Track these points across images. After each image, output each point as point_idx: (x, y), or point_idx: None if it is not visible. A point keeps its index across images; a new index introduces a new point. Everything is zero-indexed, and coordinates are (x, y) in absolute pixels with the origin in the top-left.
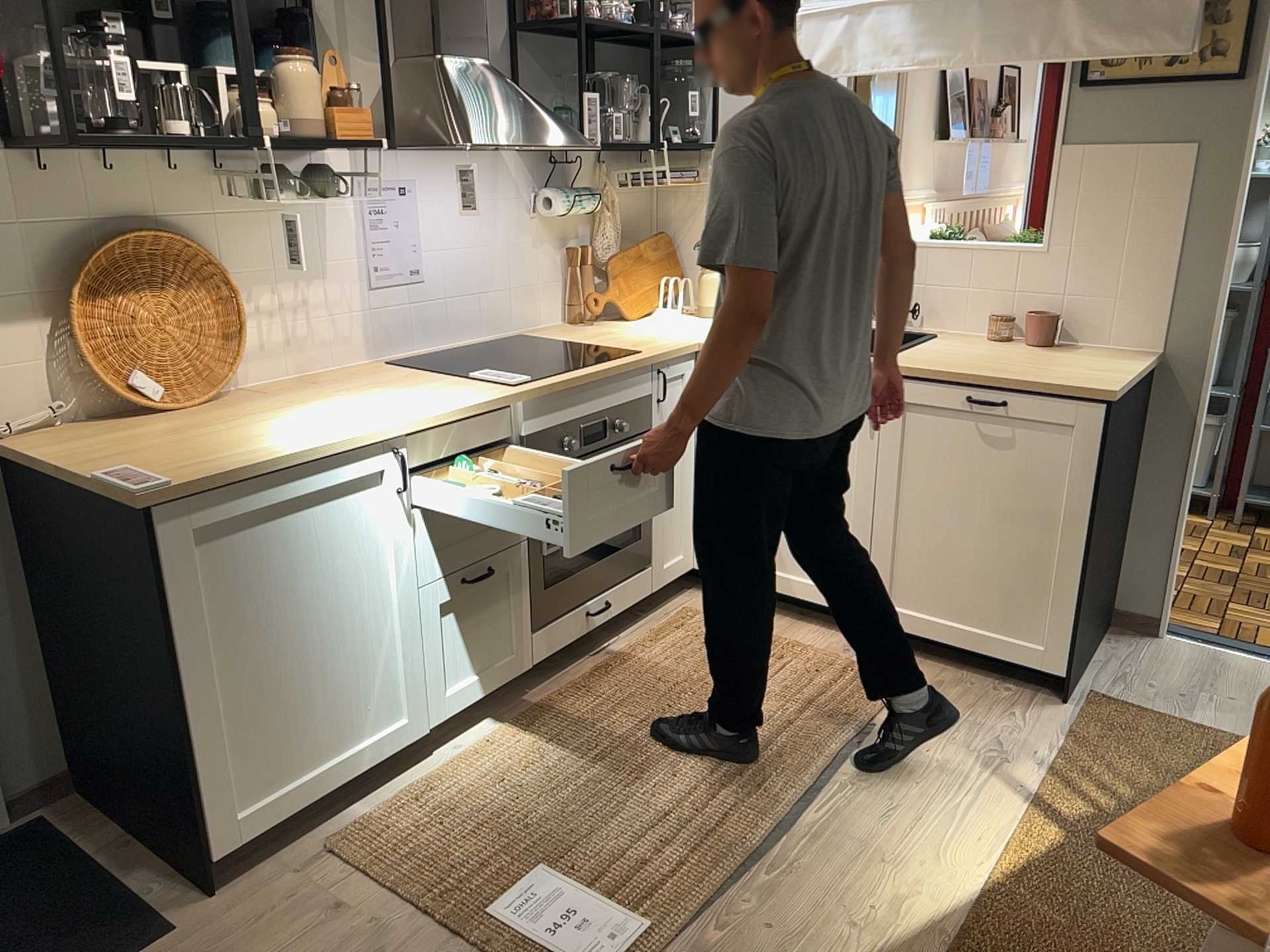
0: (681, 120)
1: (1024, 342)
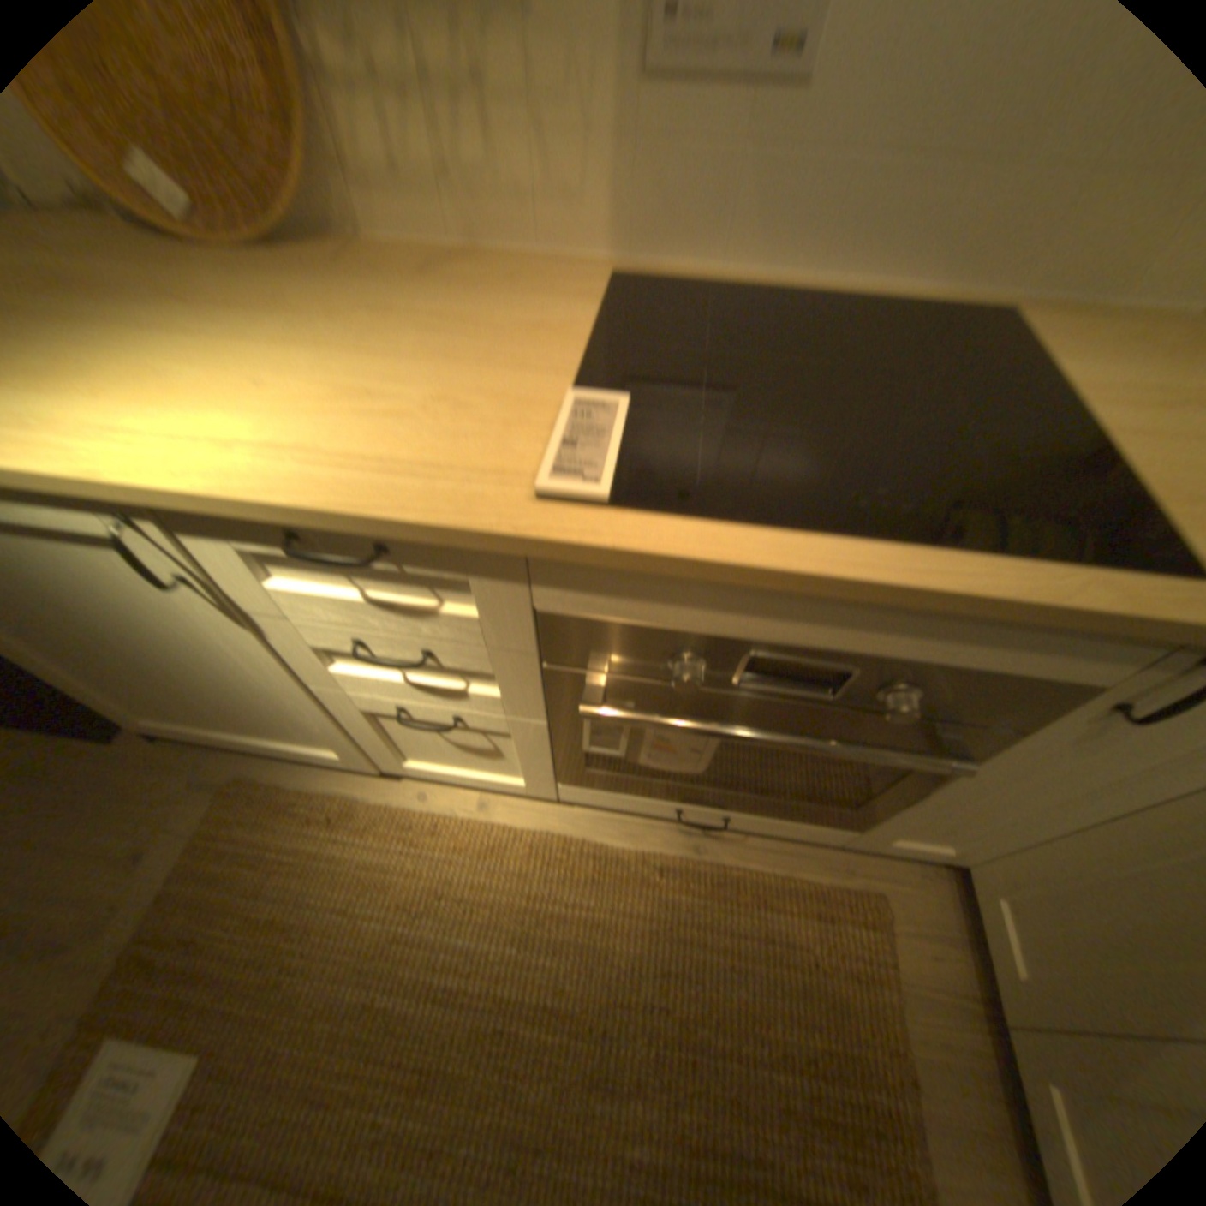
0: None
1: None
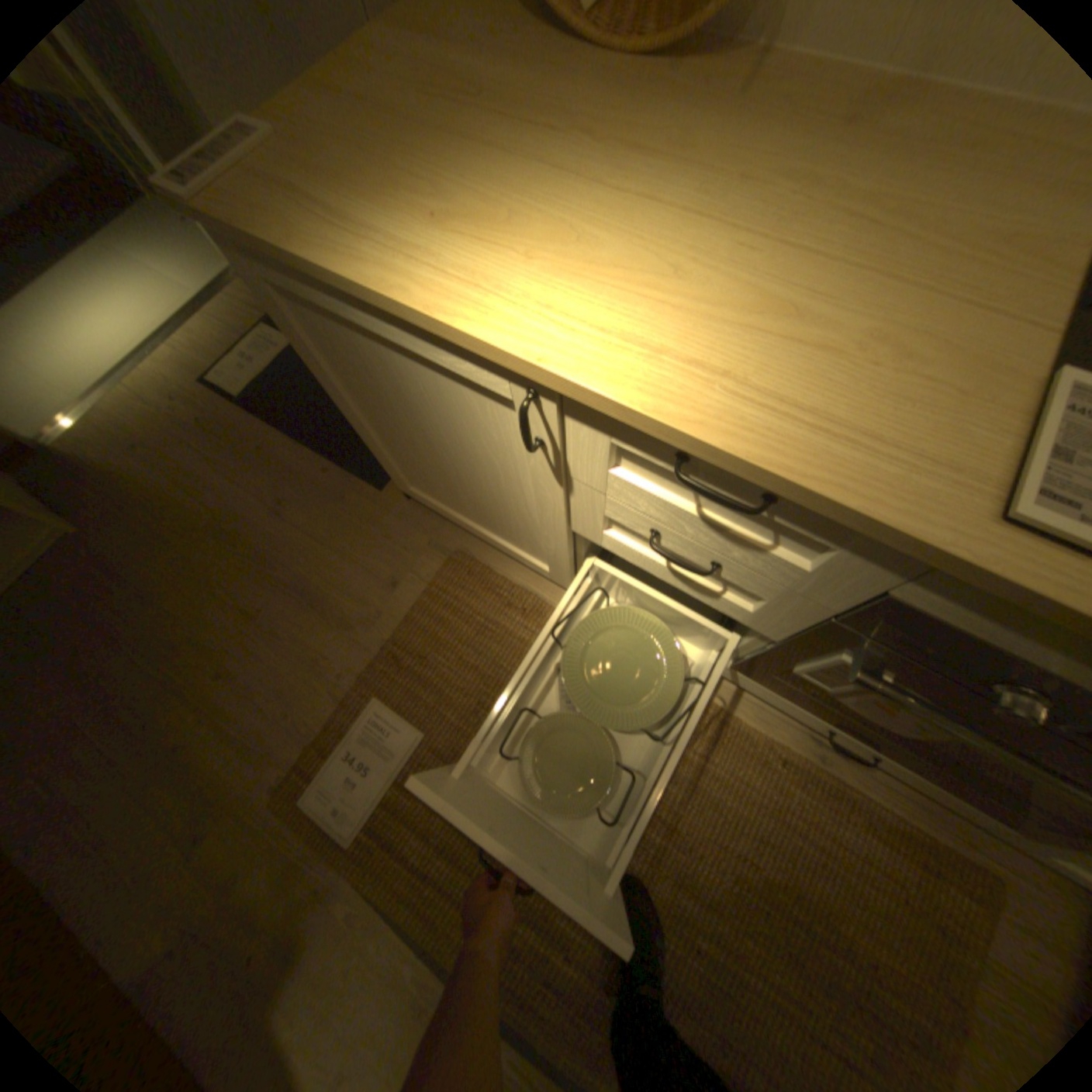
0: None
1: None
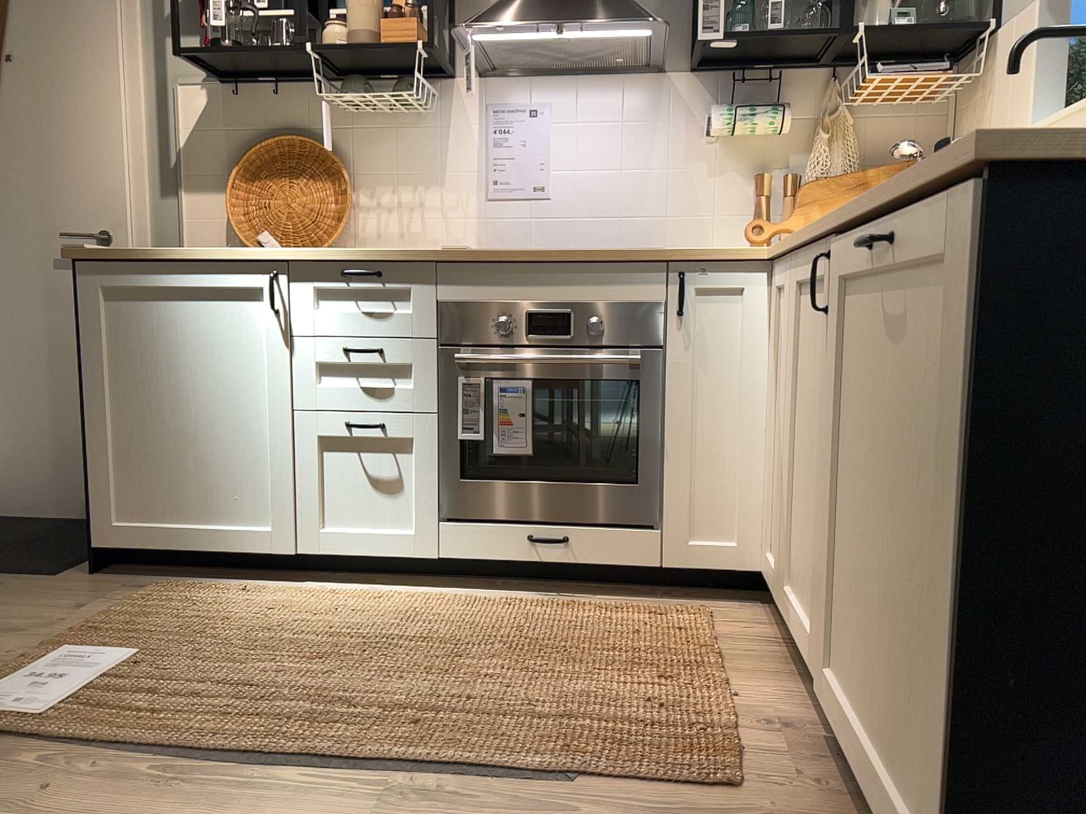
0: (967, 12)
1: None
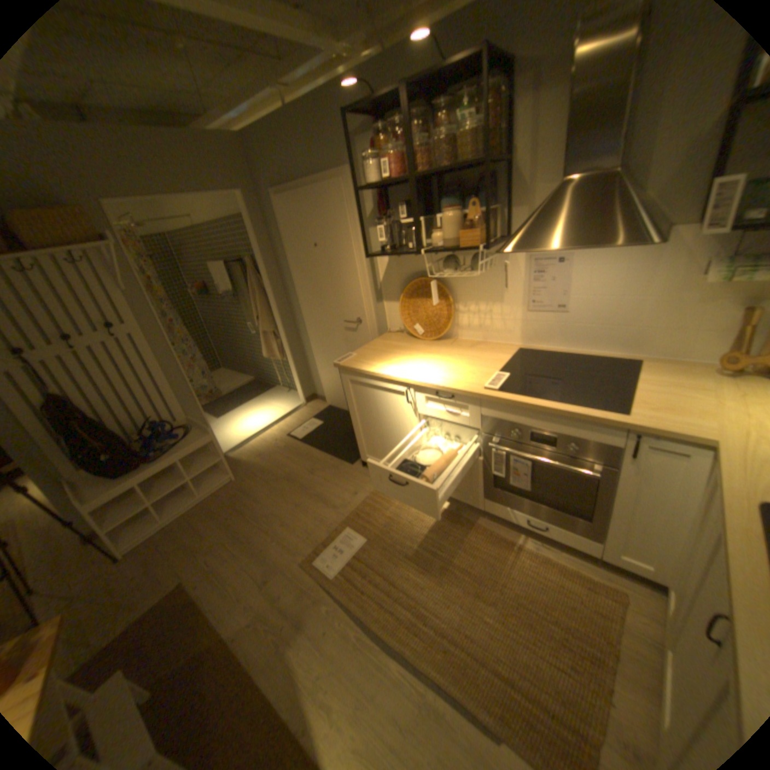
0: None
1: None
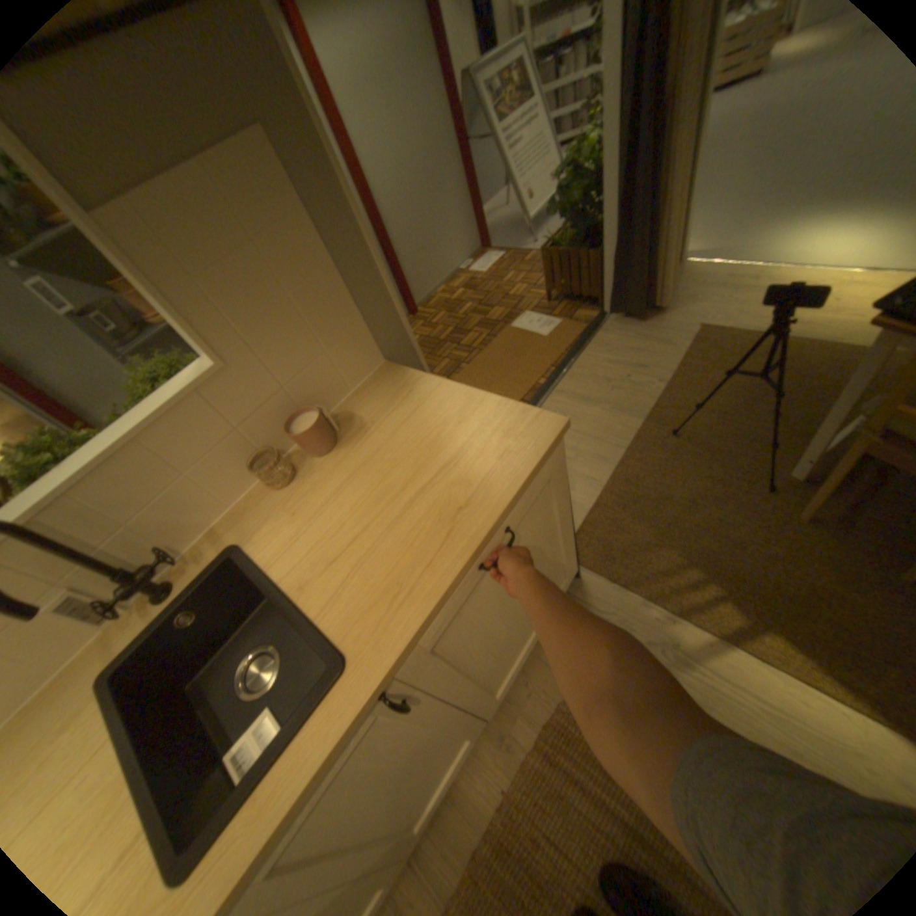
0: None
1: (312, 460)
